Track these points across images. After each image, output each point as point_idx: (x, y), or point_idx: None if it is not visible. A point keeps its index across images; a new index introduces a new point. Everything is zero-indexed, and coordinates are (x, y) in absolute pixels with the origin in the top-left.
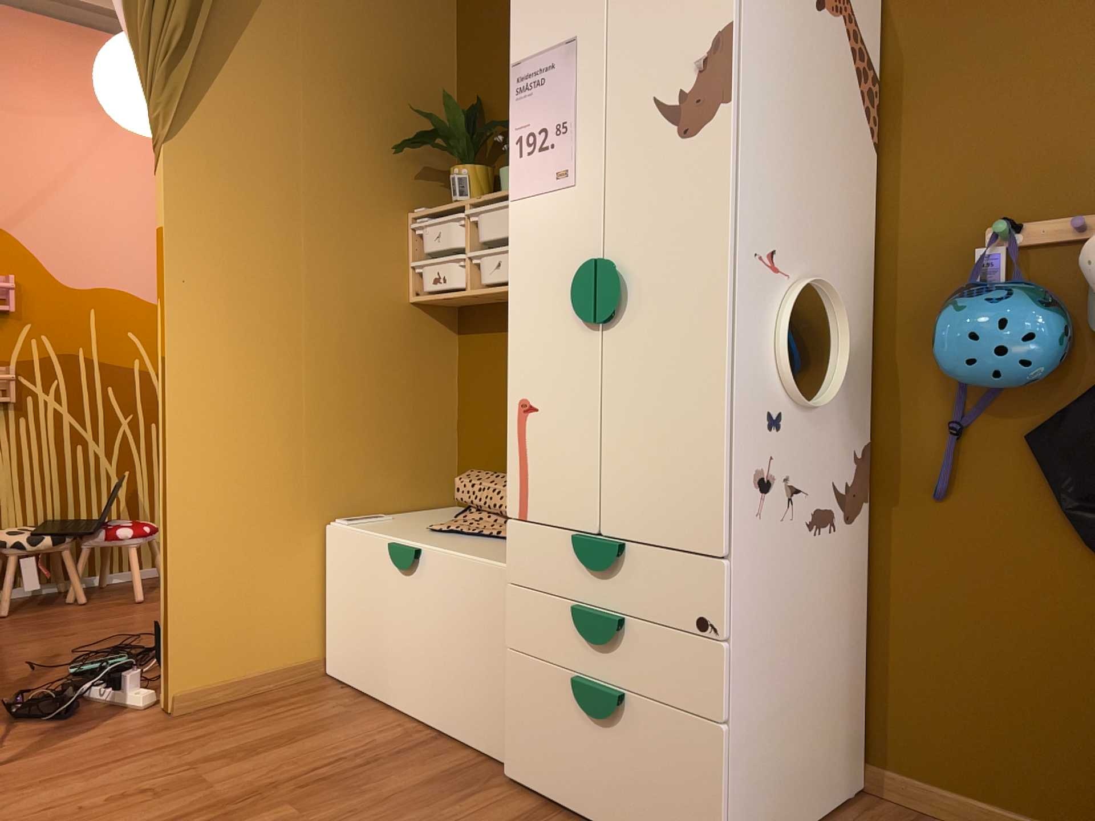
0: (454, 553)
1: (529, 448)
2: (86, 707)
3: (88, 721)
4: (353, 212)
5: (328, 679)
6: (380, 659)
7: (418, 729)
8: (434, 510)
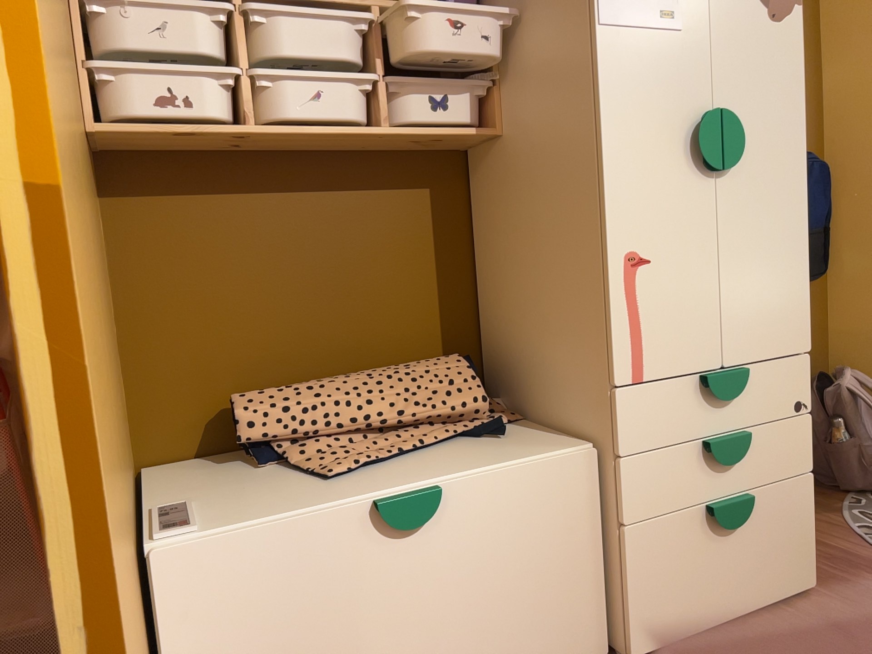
0: (487, 469)
1: (644, 305)
2: None
3: None
4: None
5: None
6: None
7: None
8: (162, 479)
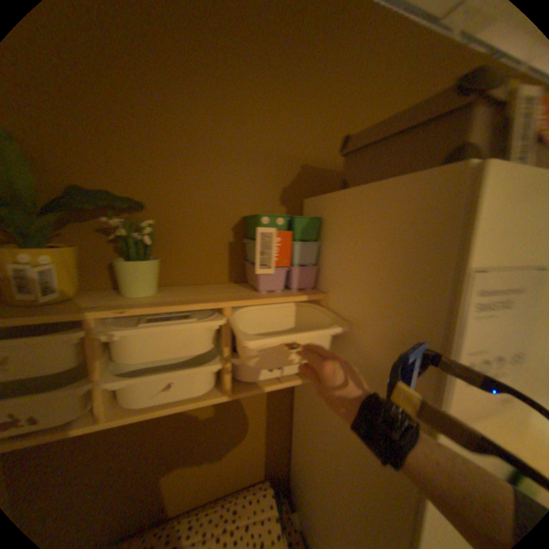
0: None
1: None
2: None
3: None
4: None
5: None
6: None
7: None
8: None
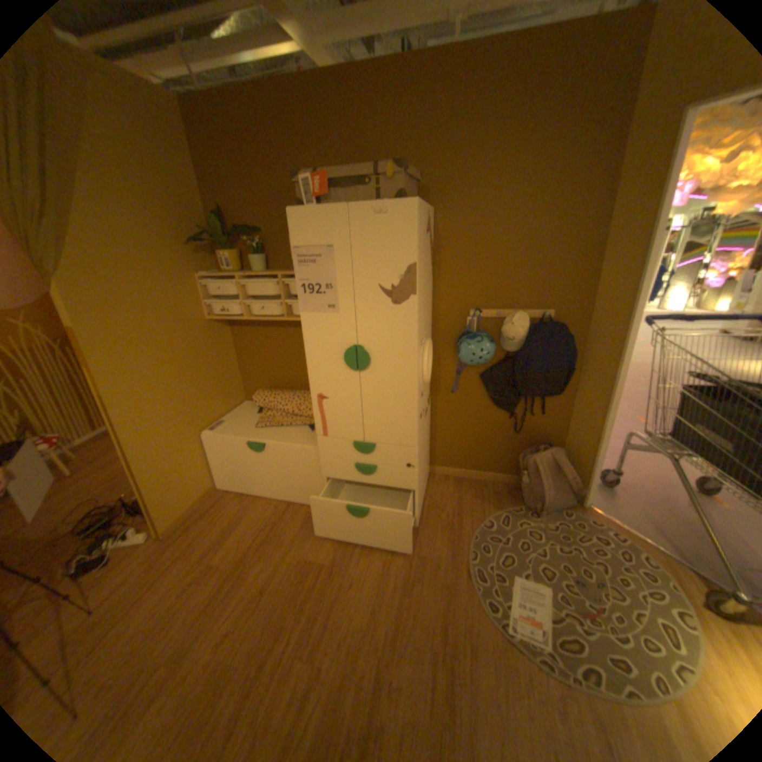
0: (283, 443)
1: (326, 412)
2: (112, 555)
3: (122, 562)
4: (169, 283)
5: (220, 491)
6: (250, 482)
7: (278, 503)
8: (241, 408)
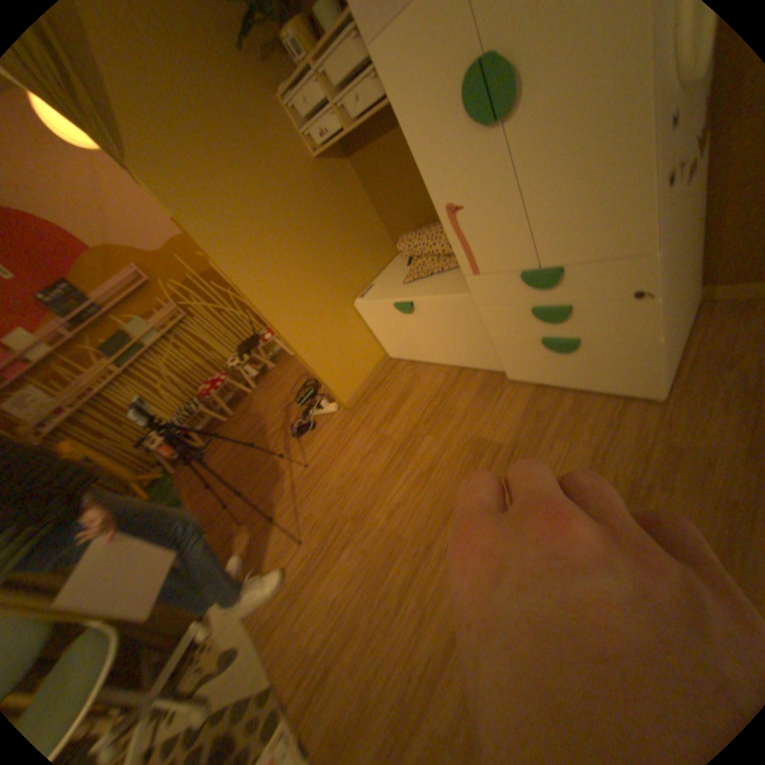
0: (433, 295)
1: (466, 232)
2: (318, 418)
3: (324, 425)
4: (248, 119)
5: (393, 358)
6: (415, 346)
7: (450, 367)
8: (392, 262)
